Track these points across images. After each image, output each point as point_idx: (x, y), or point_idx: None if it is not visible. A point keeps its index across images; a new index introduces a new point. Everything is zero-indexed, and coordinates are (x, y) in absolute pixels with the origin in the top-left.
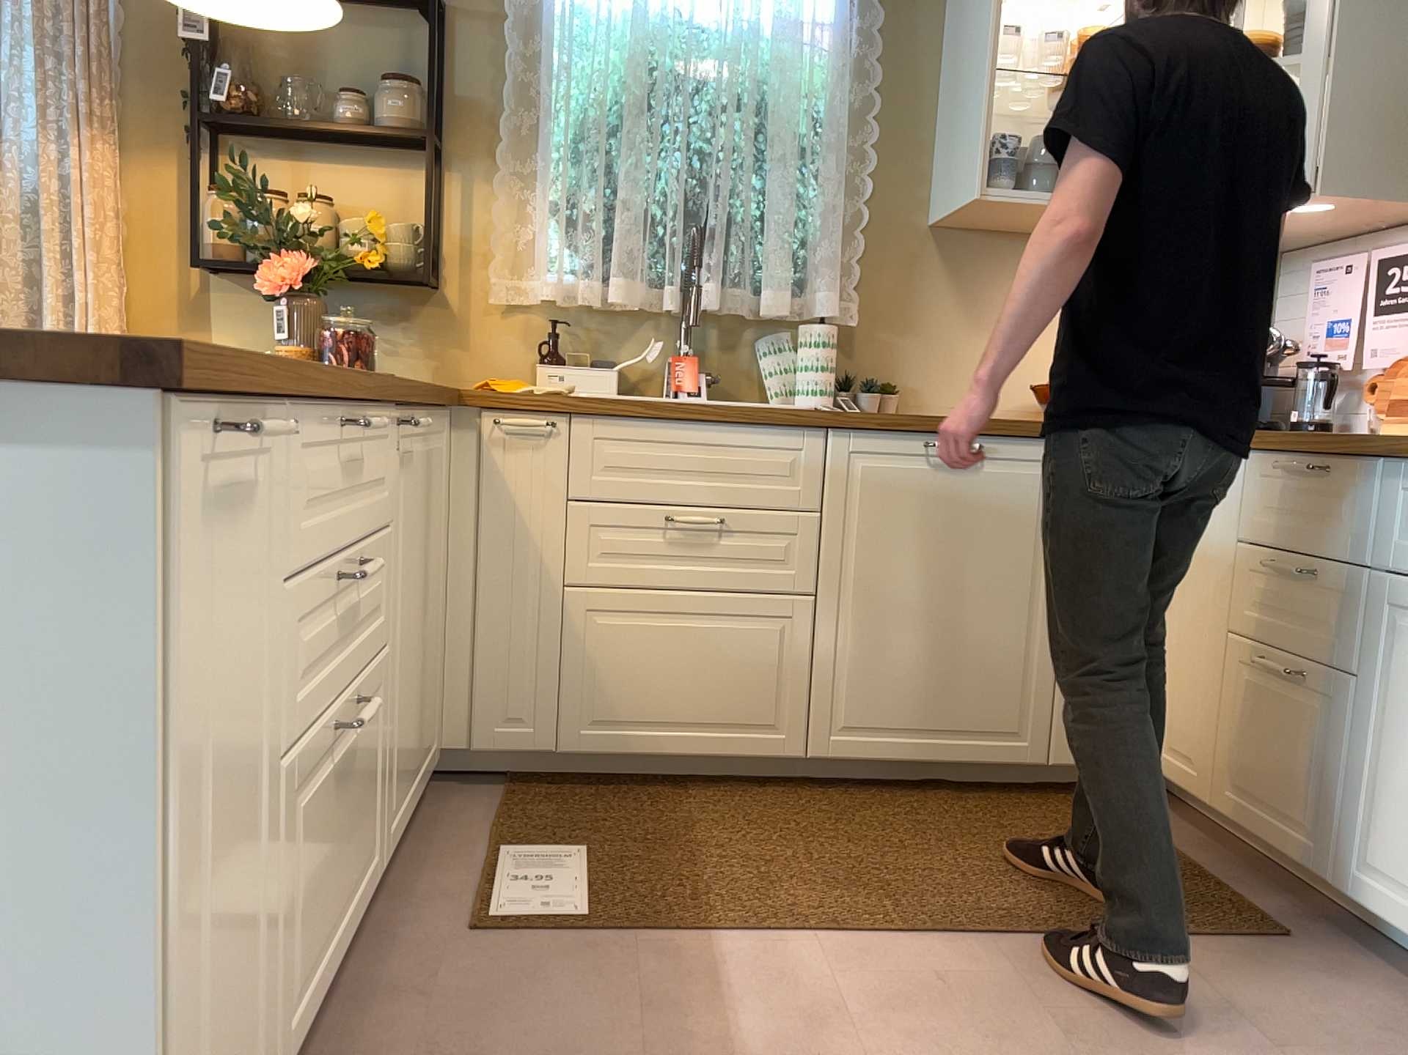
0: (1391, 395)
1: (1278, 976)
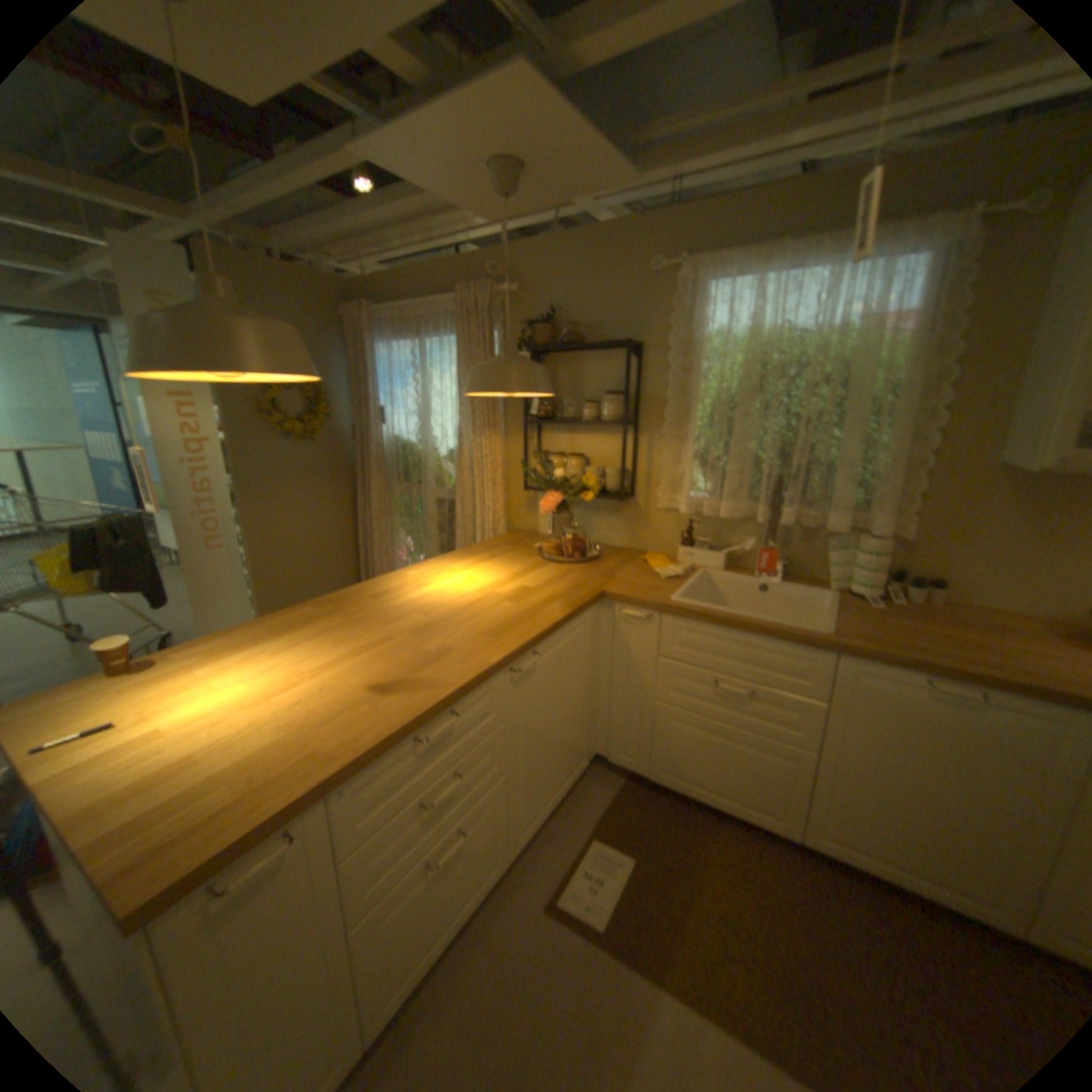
0: None
1: None
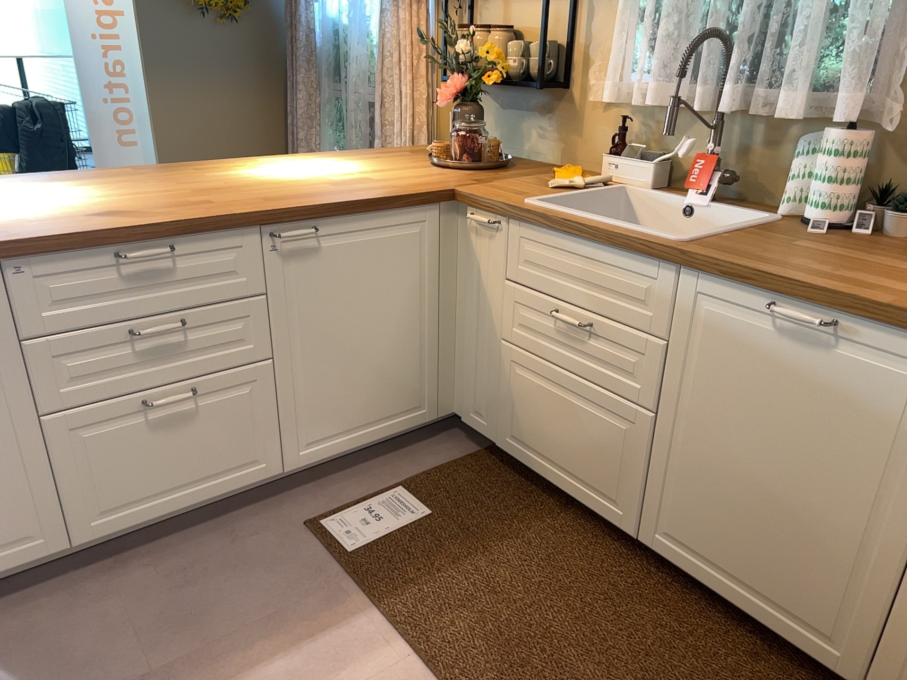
0: None
1: None
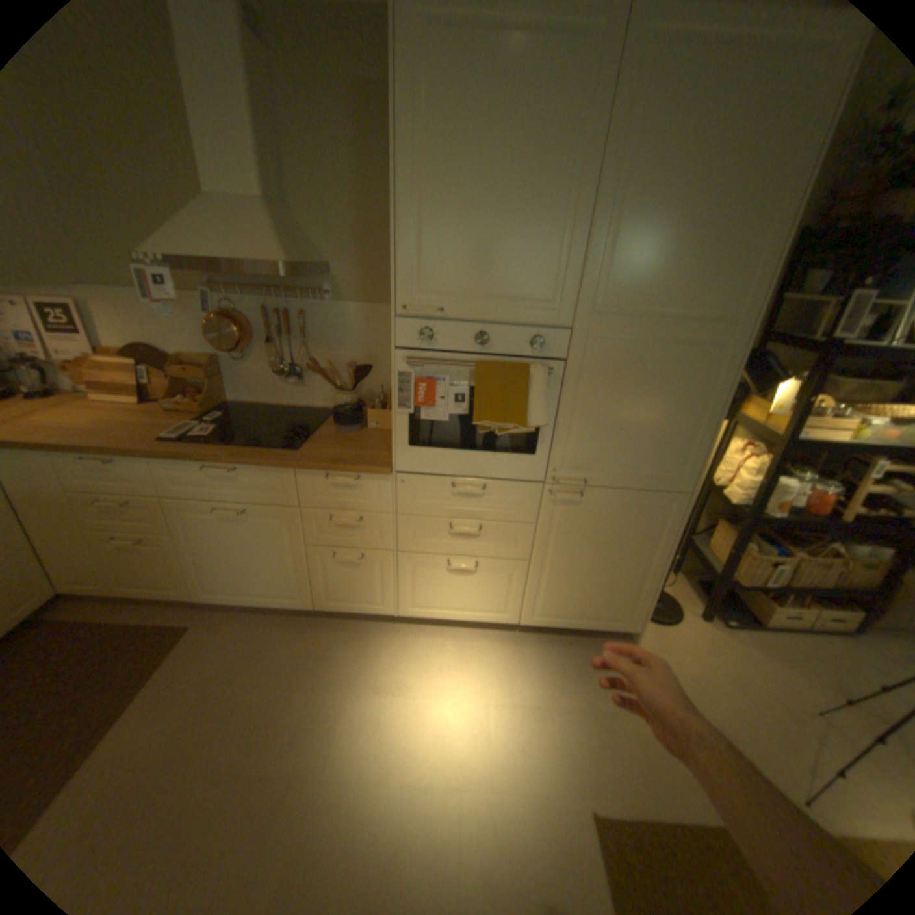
0: (81, 376)
1: (198, 650)
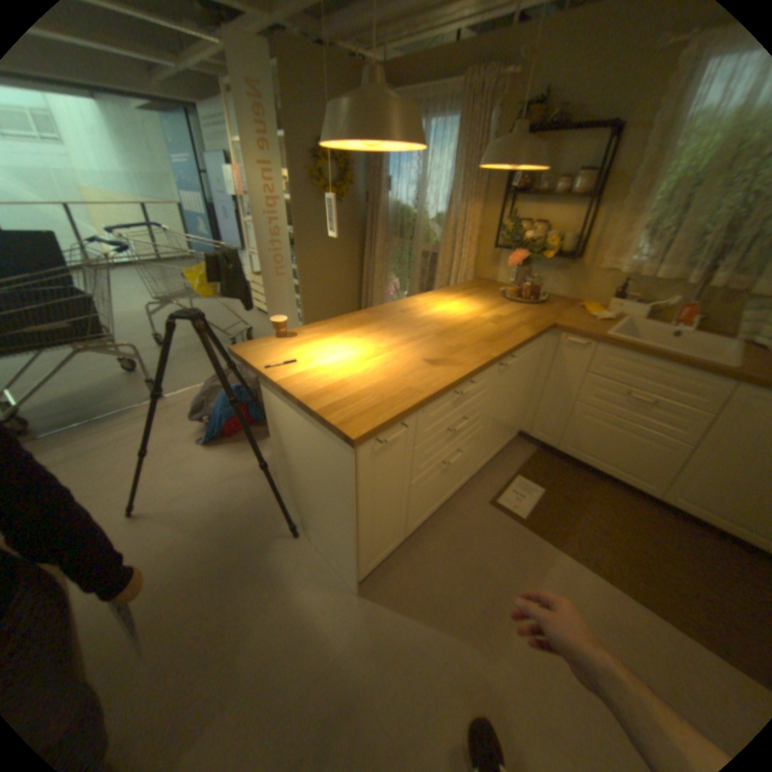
0: None
1: None
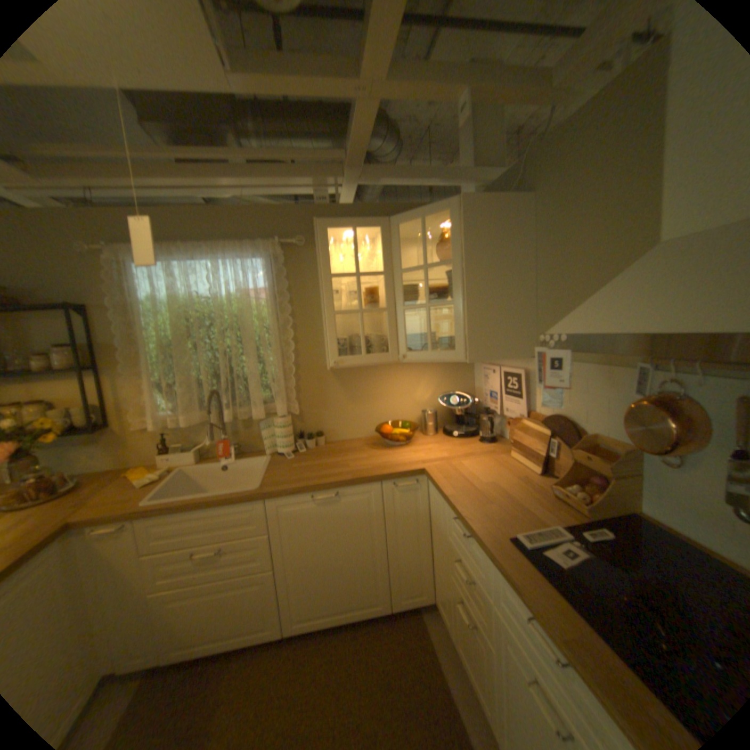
0: (514, 434)
1: None
